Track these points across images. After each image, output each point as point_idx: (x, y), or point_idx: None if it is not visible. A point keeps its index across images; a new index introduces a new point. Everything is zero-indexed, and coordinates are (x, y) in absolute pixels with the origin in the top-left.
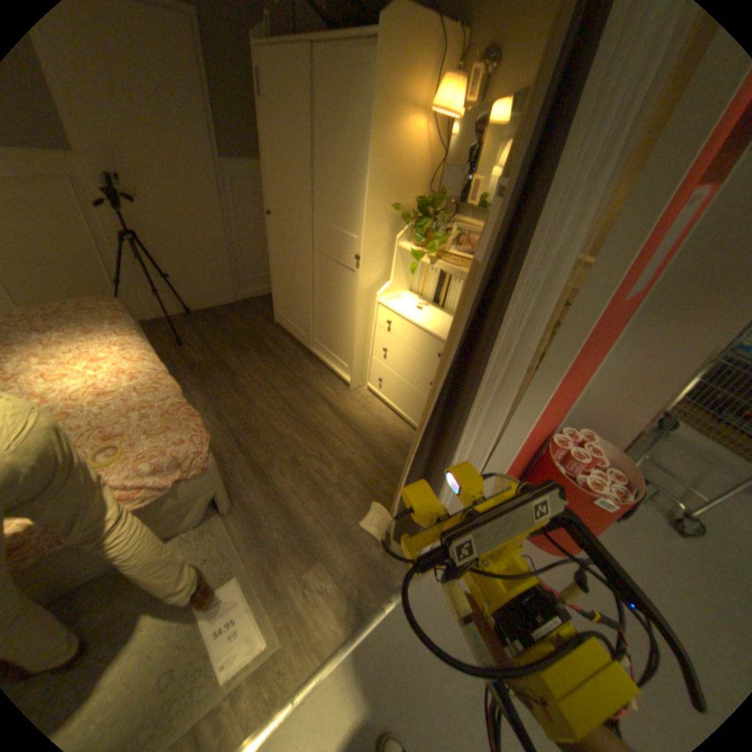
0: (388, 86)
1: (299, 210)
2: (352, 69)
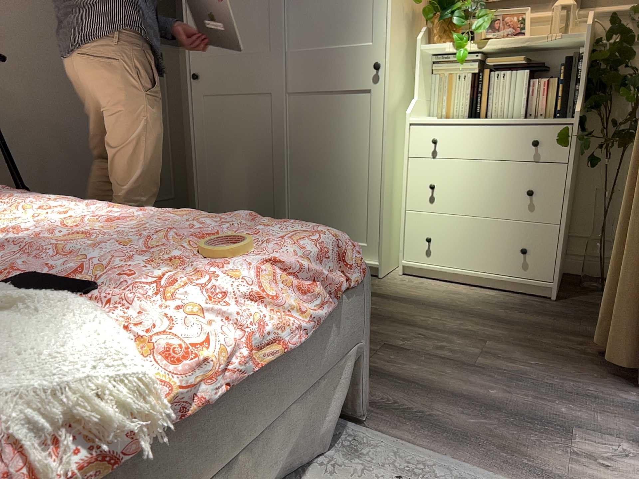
0: None
1: (259, 50)
2: None
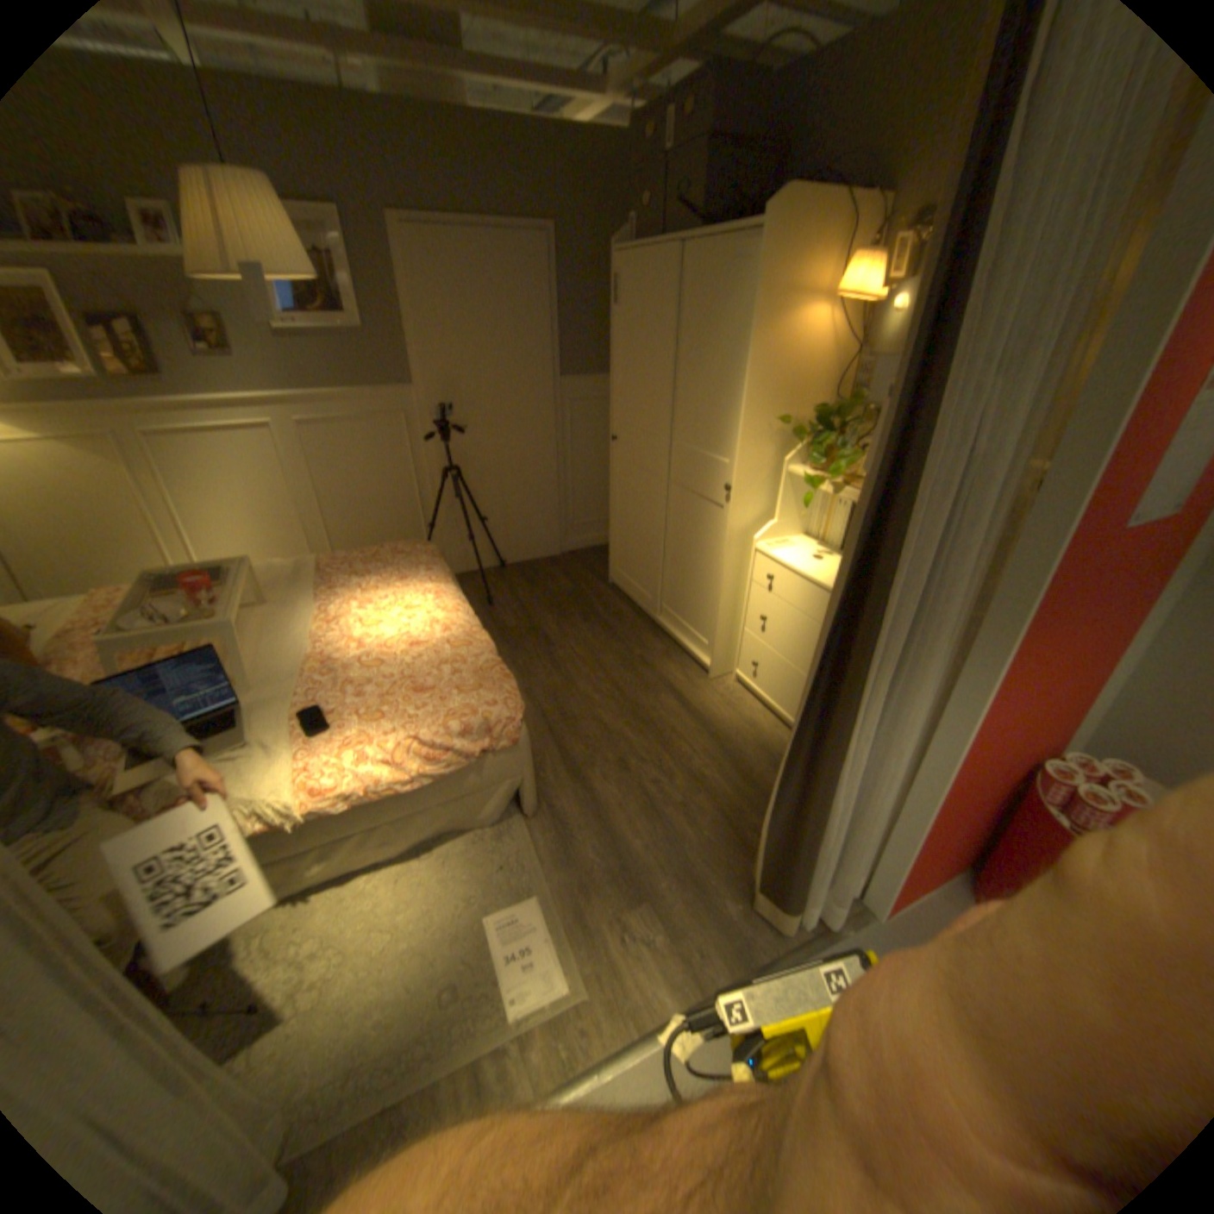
0: (776, 277)
1: (654, 432)
2: (731, 263)
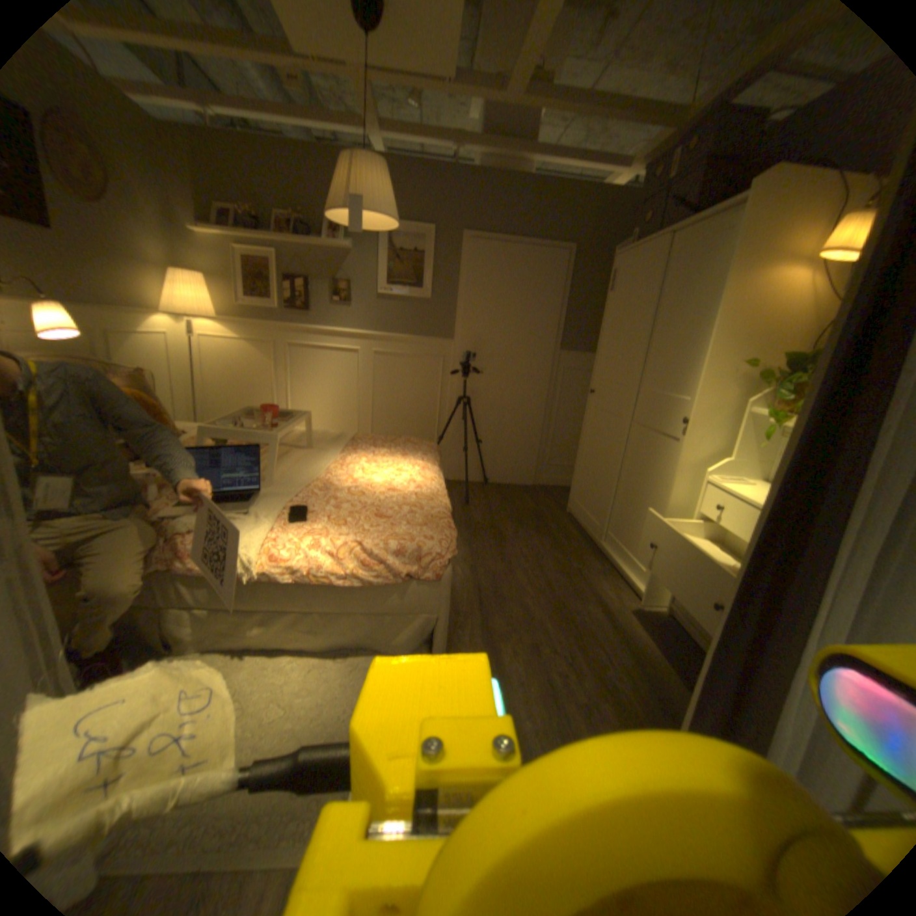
0: (757, 238)
1: (626, 382)
2: (714, 237)
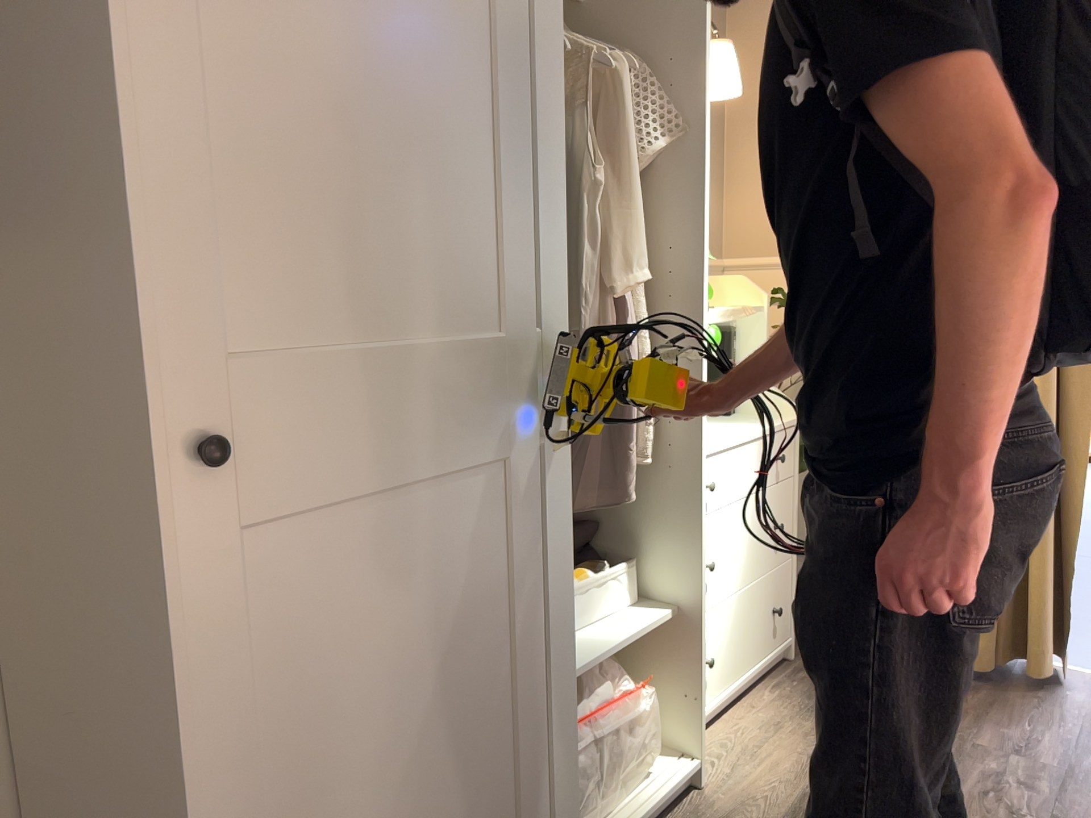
0: None
1: (472, 326)
2: None
